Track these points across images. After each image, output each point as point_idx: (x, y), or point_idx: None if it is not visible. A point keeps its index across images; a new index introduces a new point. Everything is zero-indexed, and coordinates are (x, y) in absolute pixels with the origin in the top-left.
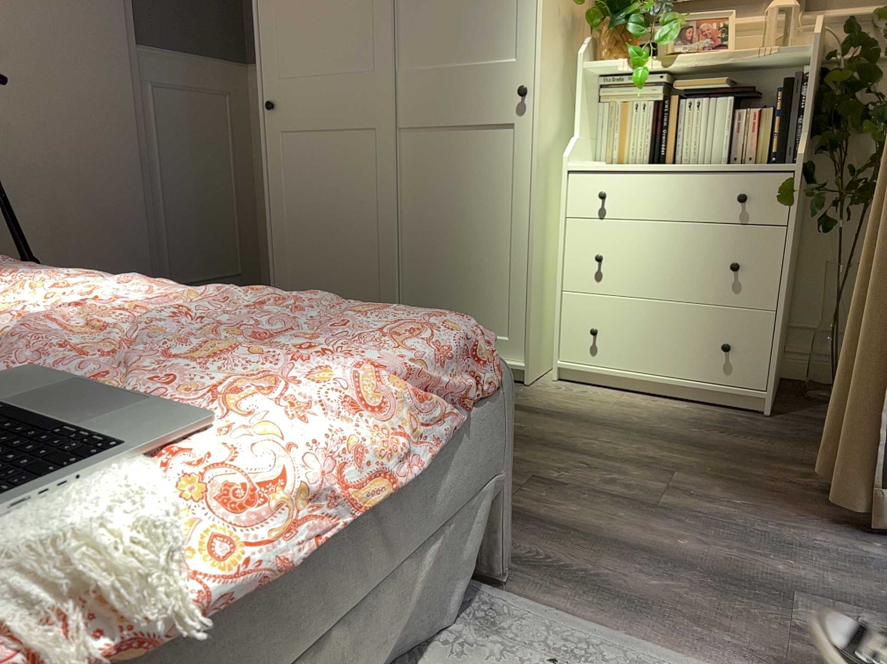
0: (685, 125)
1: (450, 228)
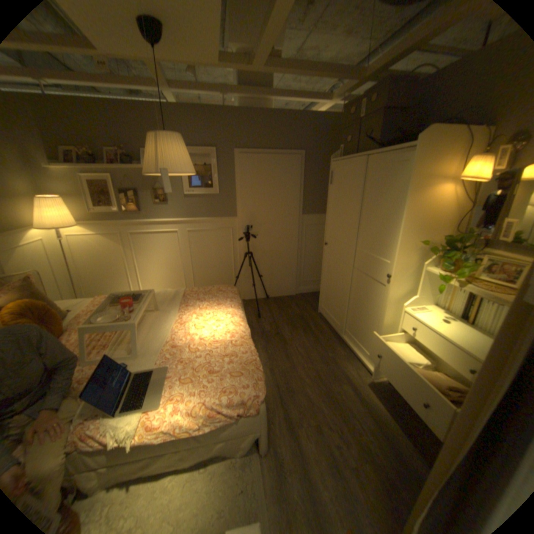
0: (484, 310)
1: (362, 308)
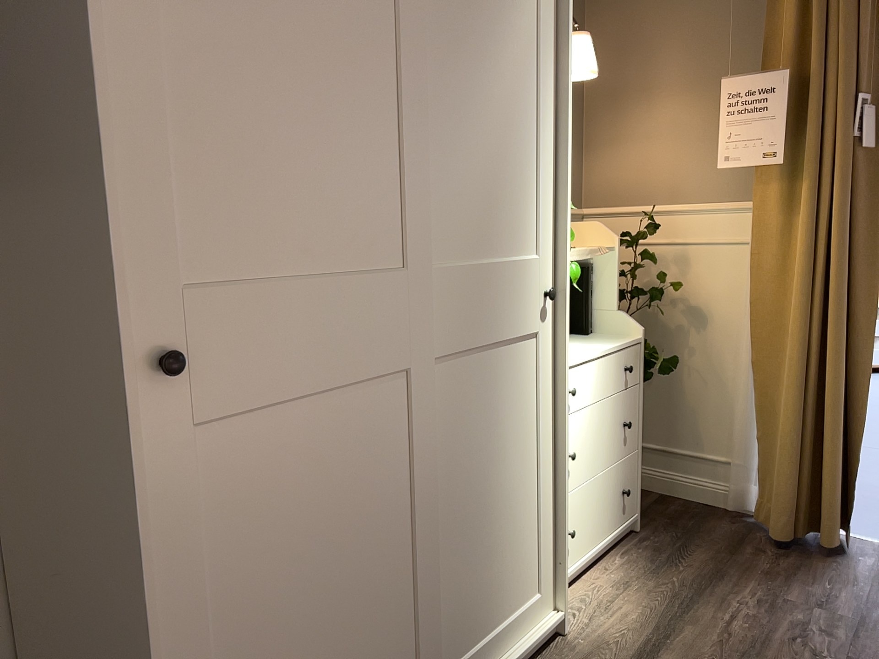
0: None
1: (484, 476)
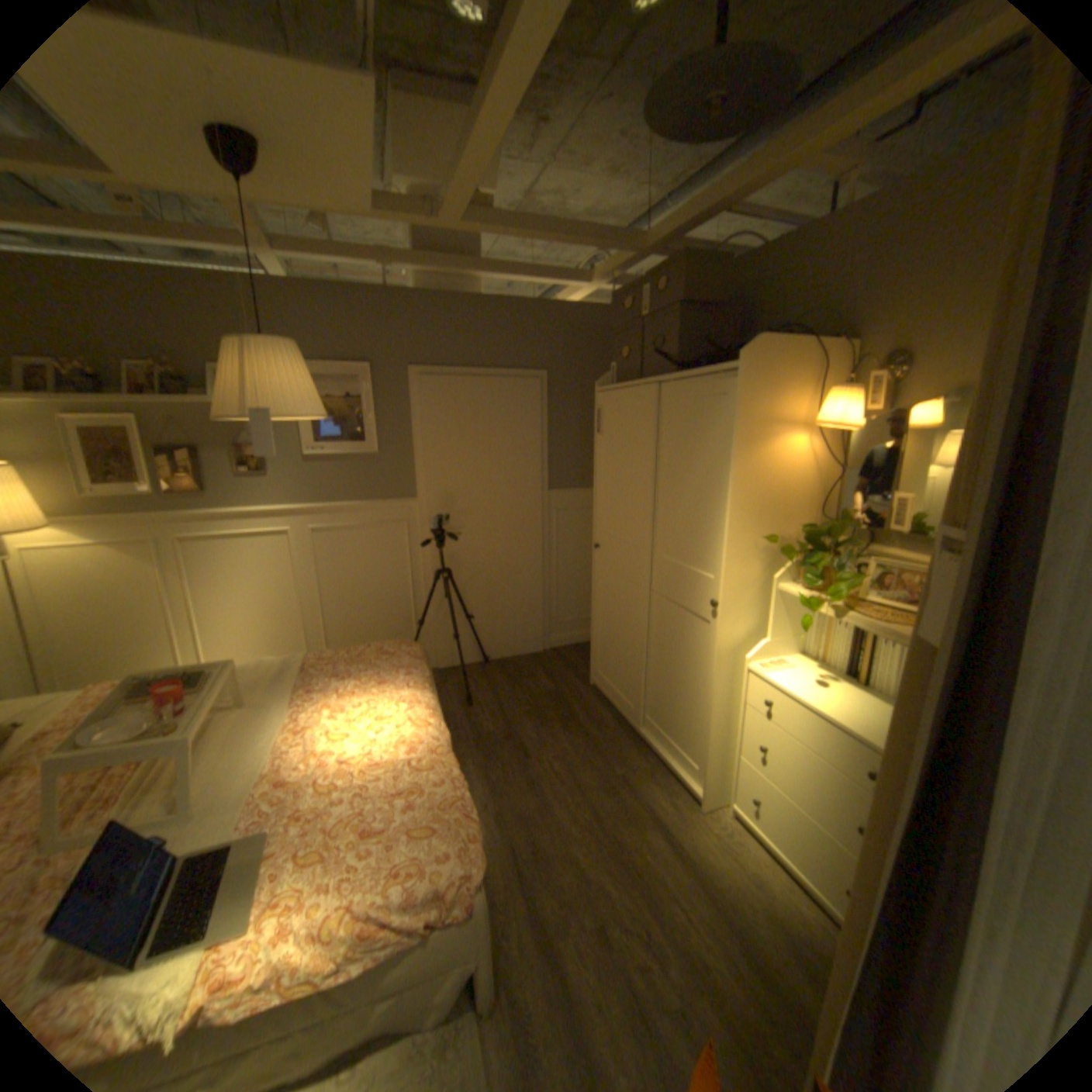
0: (881, 656)
1: (673, 670)
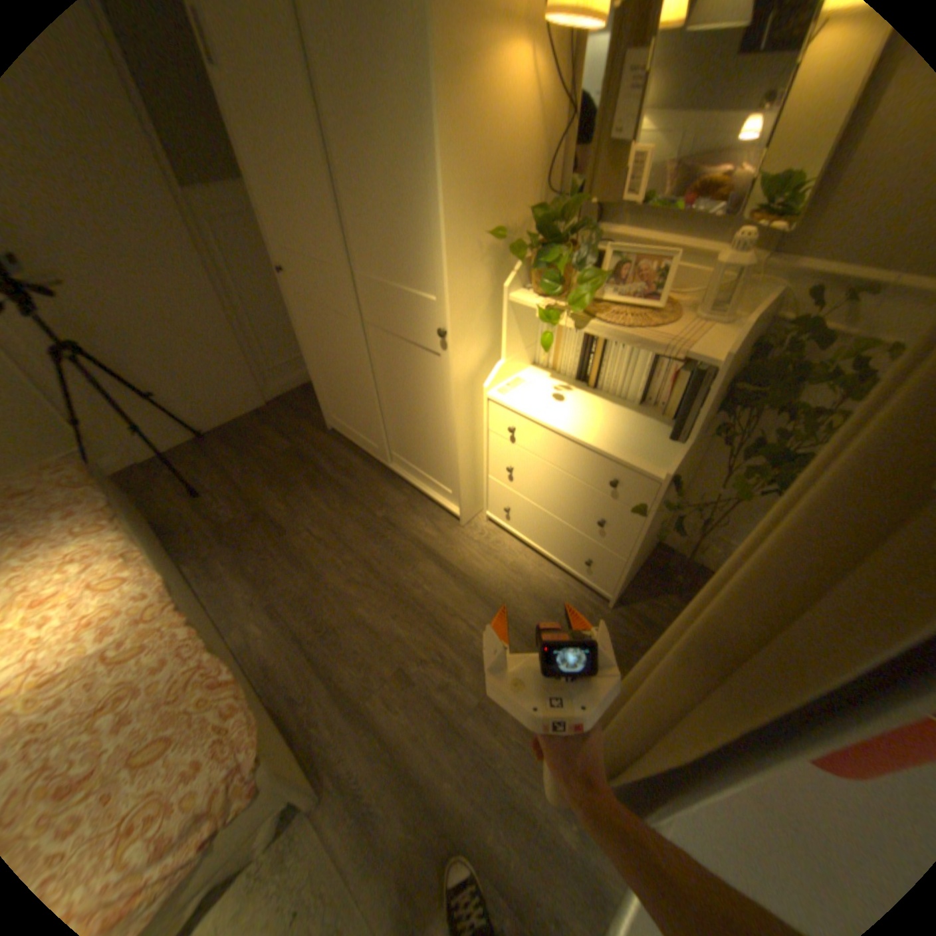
0: (610, 358)
1: (408, 408)
